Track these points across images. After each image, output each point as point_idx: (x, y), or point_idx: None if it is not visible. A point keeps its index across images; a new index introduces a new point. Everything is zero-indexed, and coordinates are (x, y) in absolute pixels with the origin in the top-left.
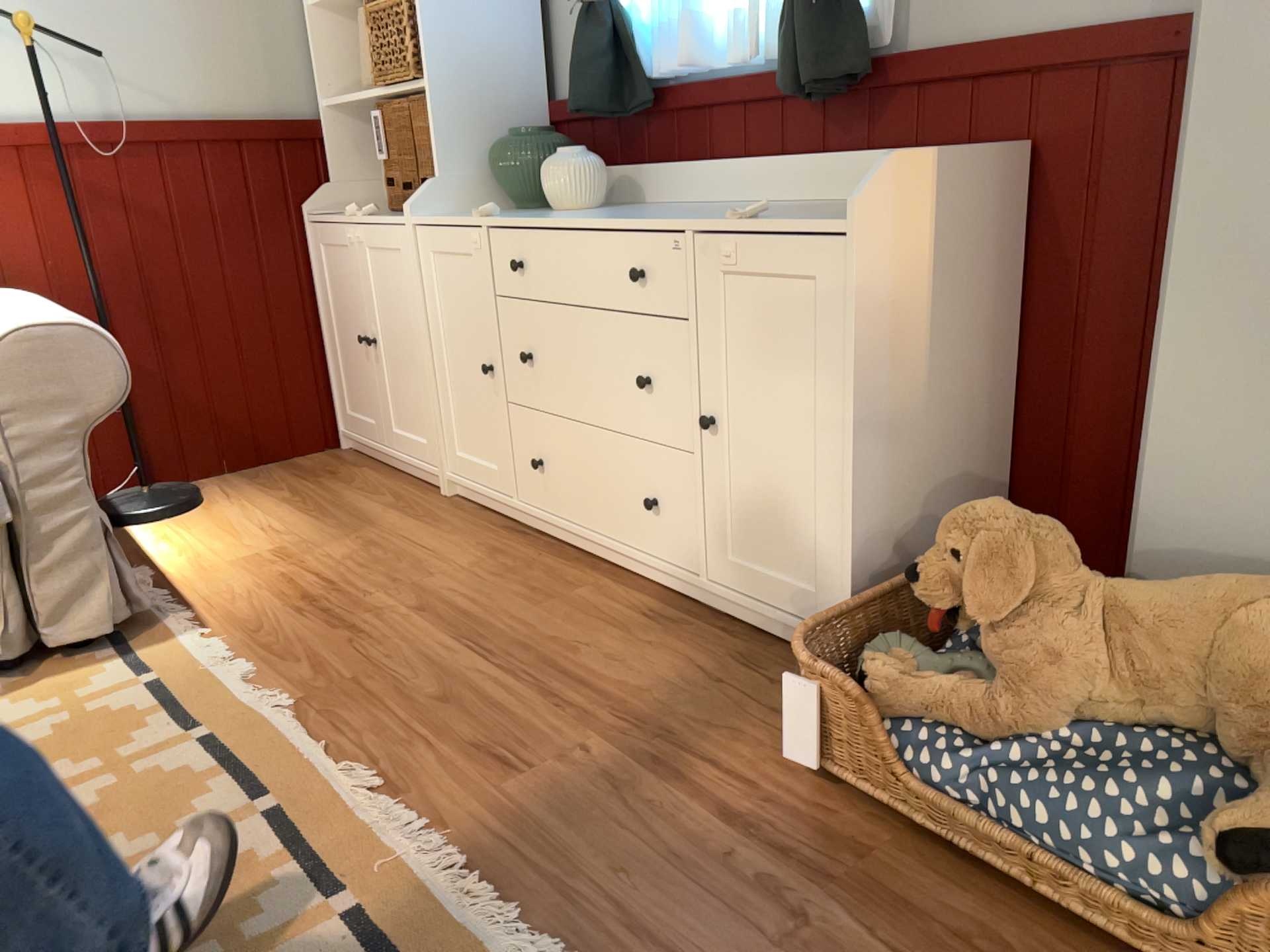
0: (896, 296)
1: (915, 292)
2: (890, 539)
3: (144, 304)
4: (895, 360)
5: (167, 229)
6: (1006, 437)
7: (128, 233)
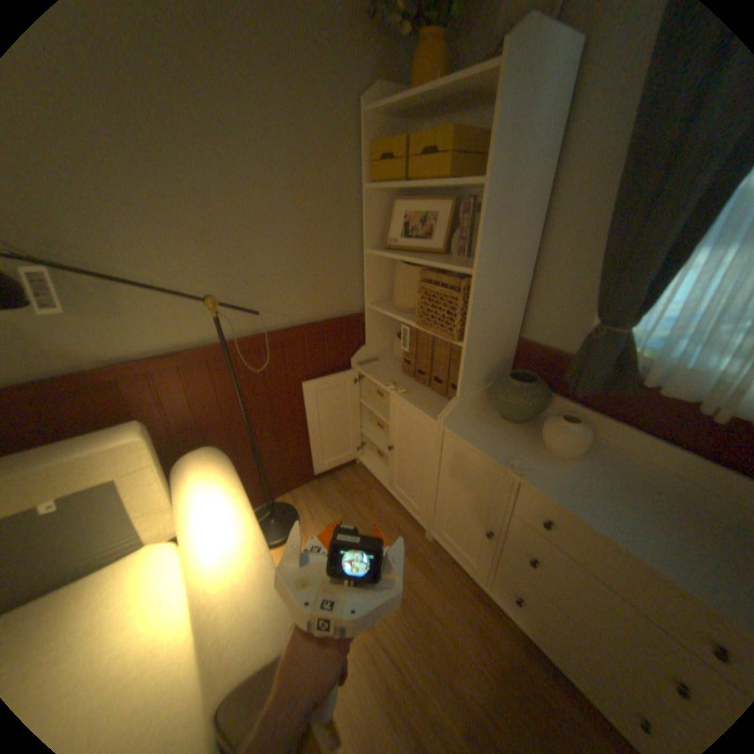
0: None
1: None
2: None
3: (270, 420)
4: None
5: (283, 381)
6: None
7: (264, 387)
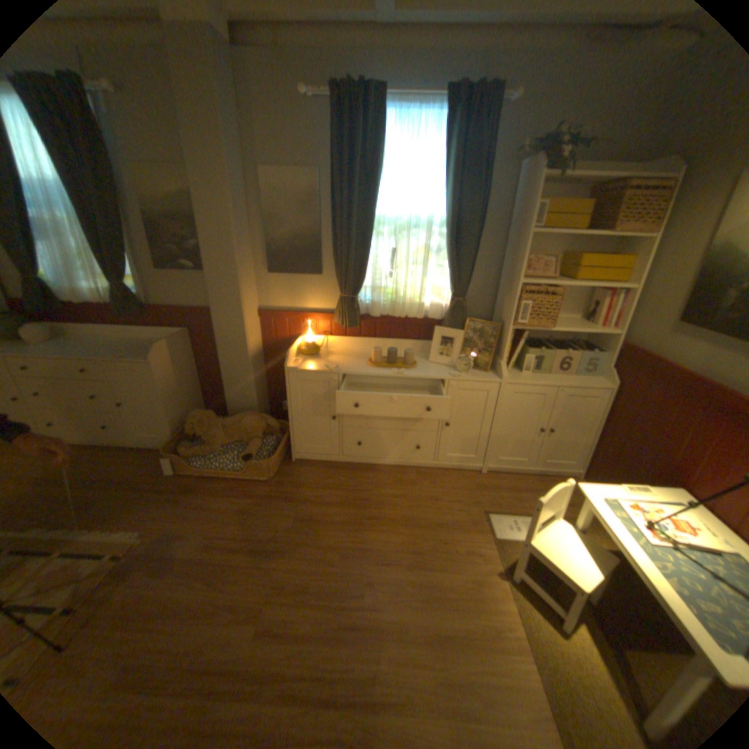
0: (164, 372)
1: (168, 369)
2: (177, 421)
3: None
4: (167, 385)
5: None
6: (199, 389)
7: None
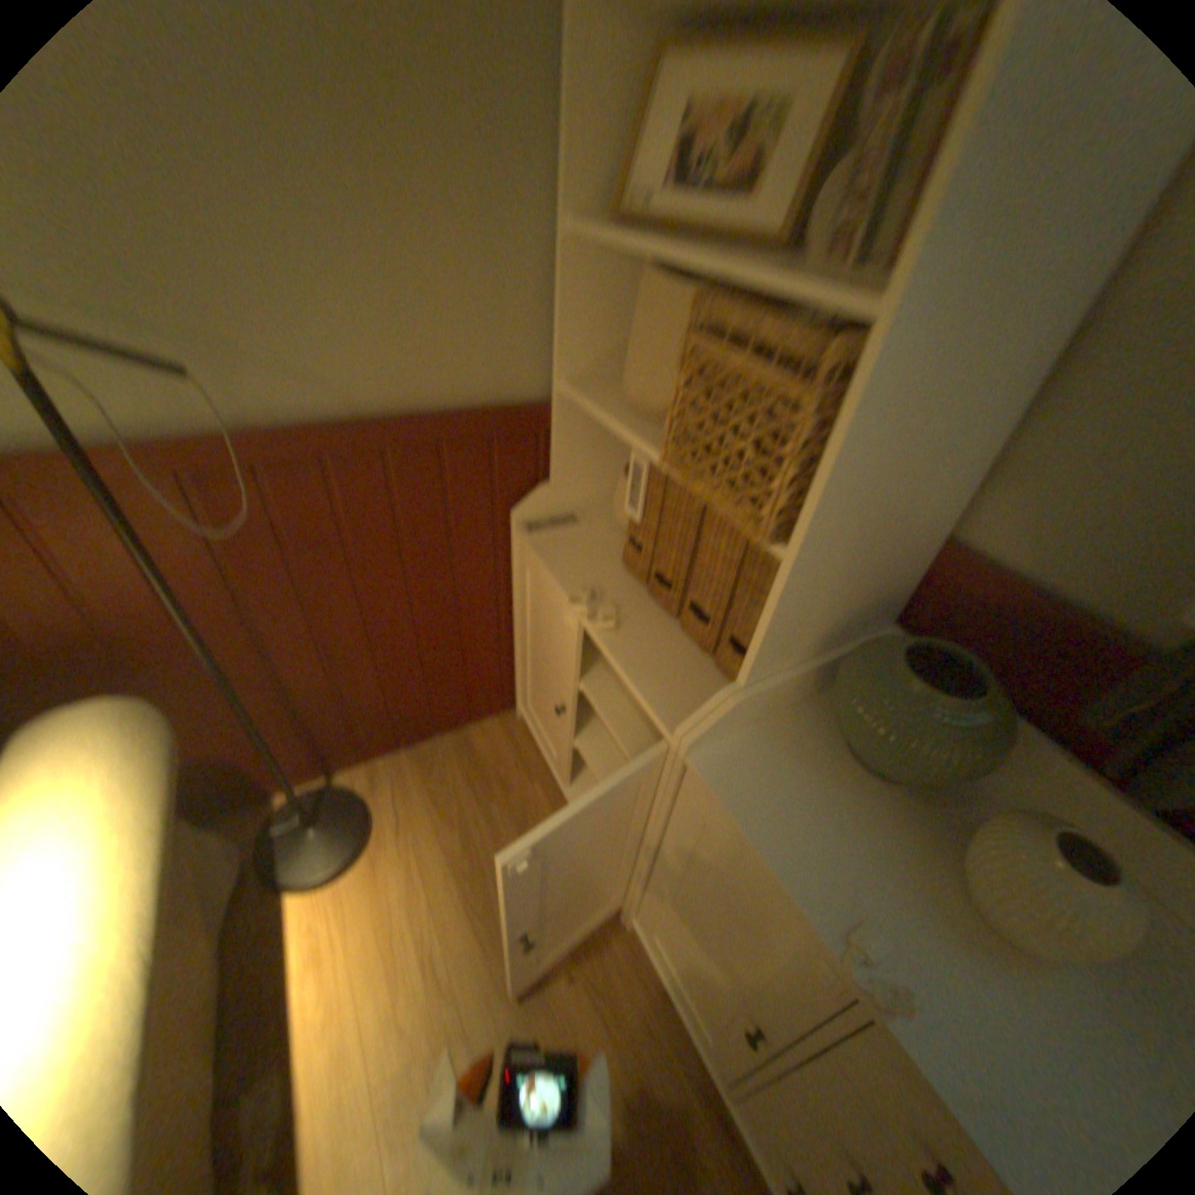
0: None
1: None
2: None
3: (305, 631)
4: None
5: (332, 549)
6: None
7: (278, 559)
